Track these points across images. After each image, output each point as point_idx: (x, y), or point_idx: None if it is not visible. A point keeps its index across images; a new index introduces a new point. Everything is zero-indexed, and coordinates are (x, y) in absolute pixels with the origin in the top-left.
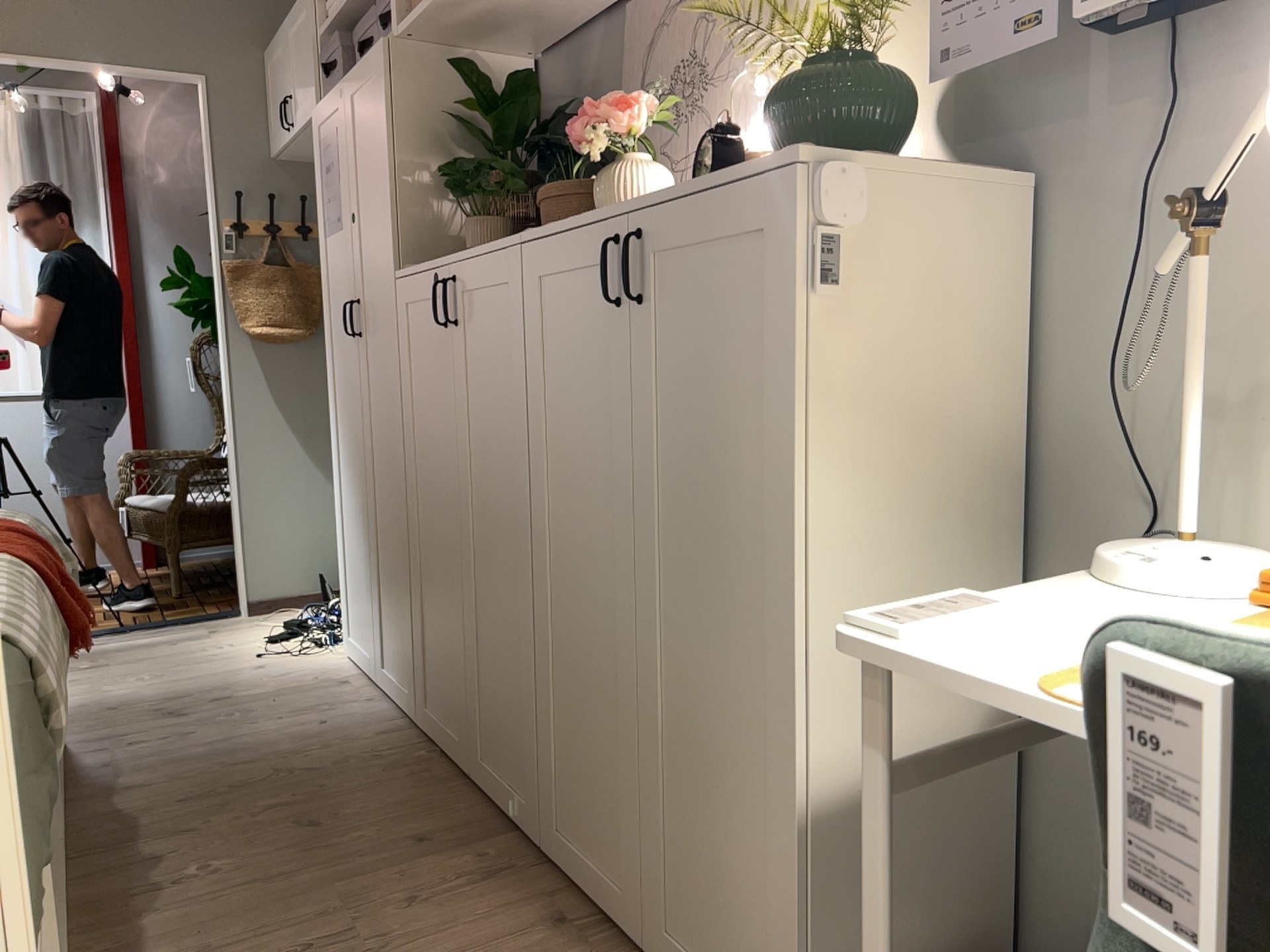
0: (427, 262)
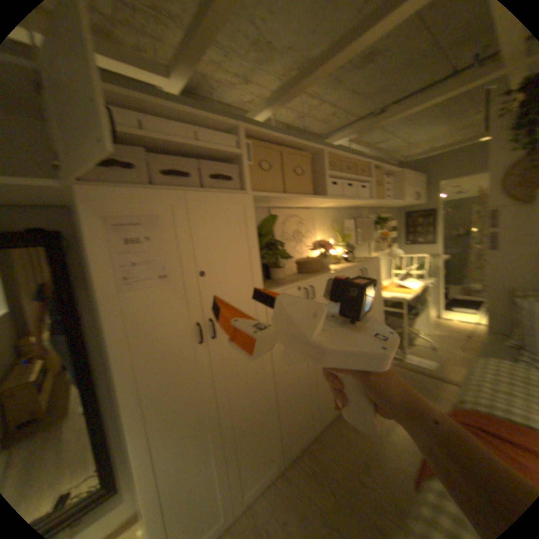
0: (290, 284)
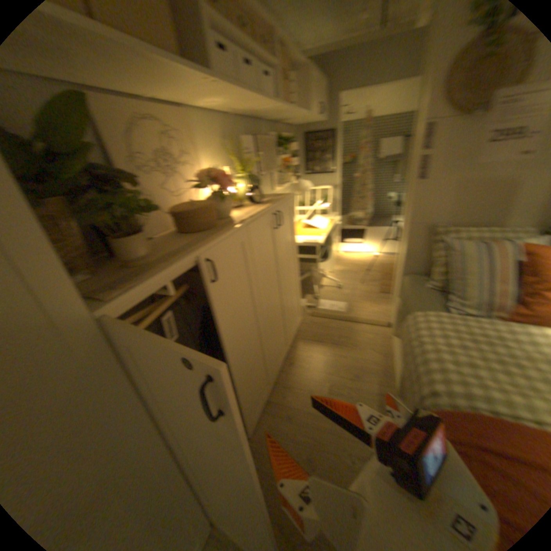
0: (164, 267)
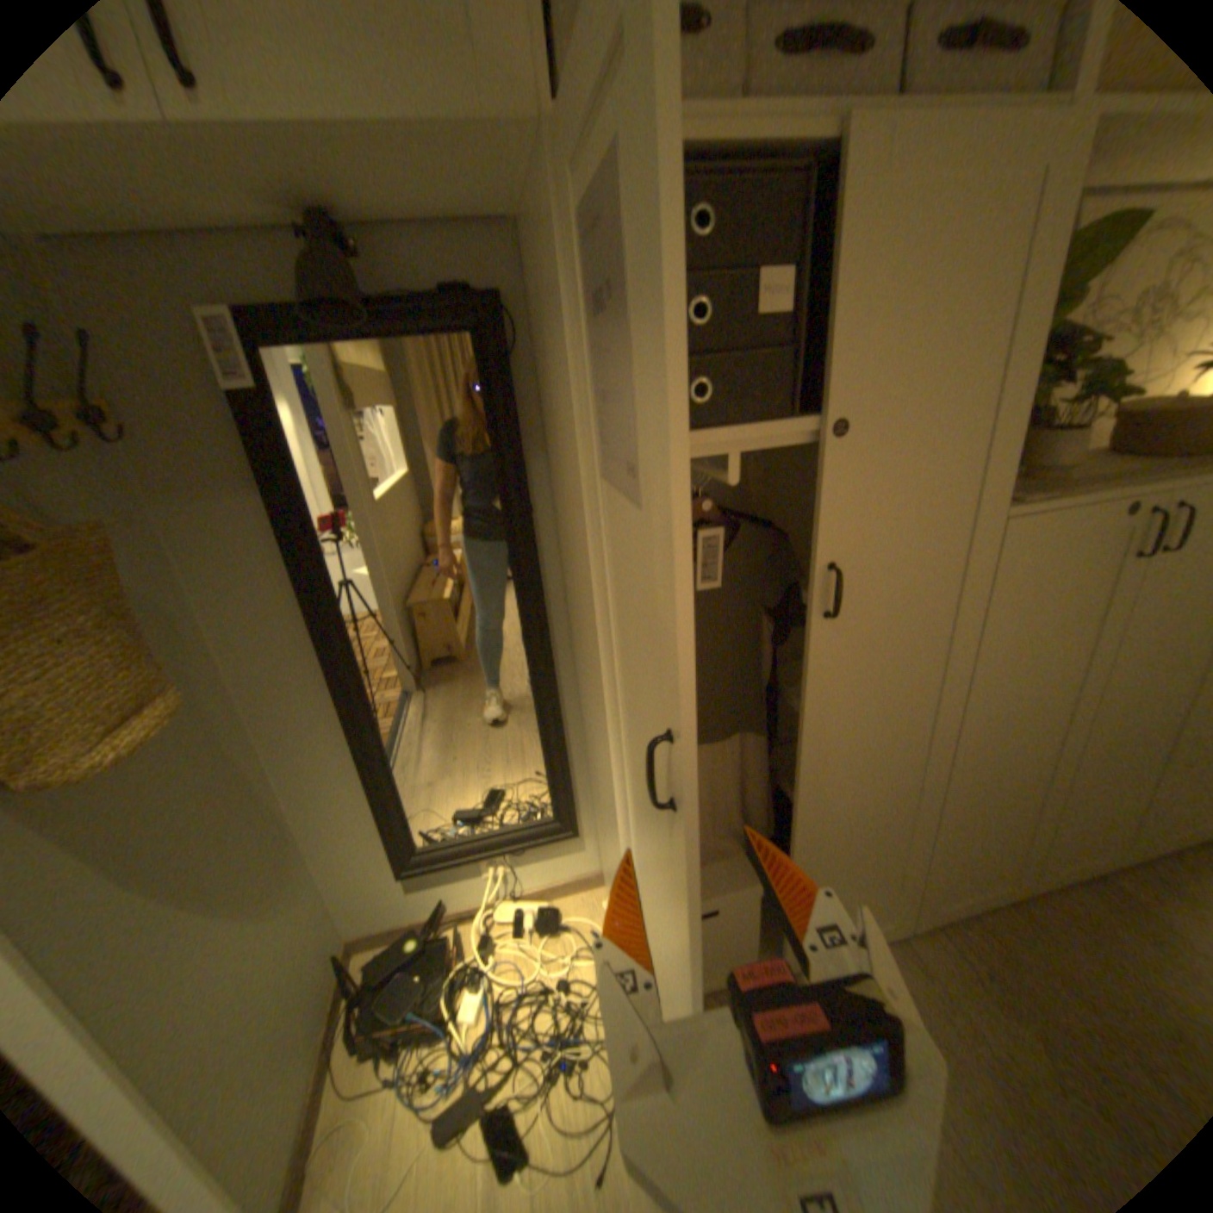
0: (1104, 491)
